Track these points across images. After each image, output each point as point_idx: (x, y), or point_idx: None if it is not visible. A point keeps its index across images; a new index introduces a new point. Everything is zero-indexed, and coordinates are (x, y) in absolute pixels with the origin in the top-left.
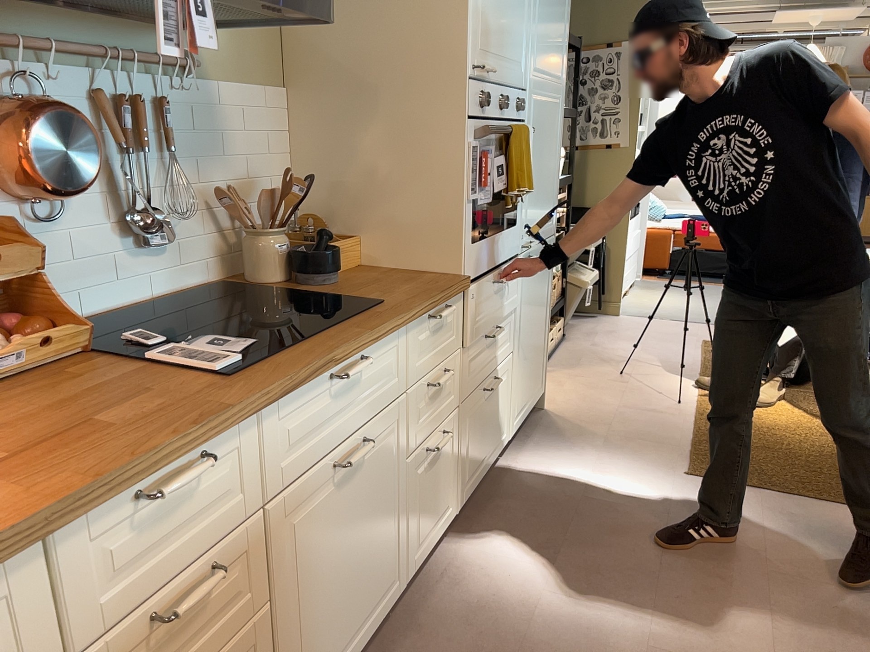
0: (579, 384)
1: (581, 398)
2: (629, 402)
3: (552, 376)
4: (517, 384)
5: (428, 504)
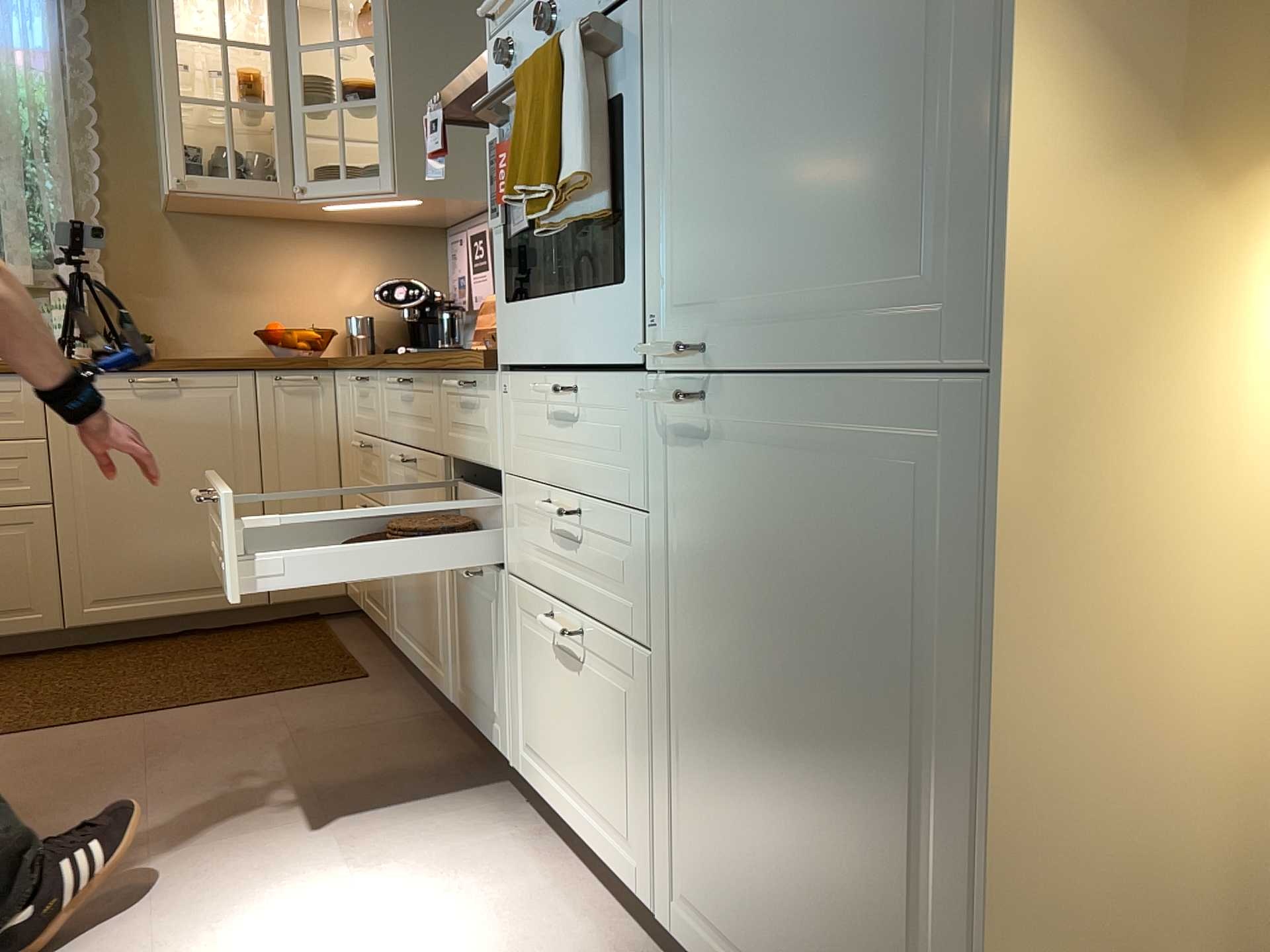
0: None
1: None
2: None
3: None
4: (686, 798)
5: (471, 651)
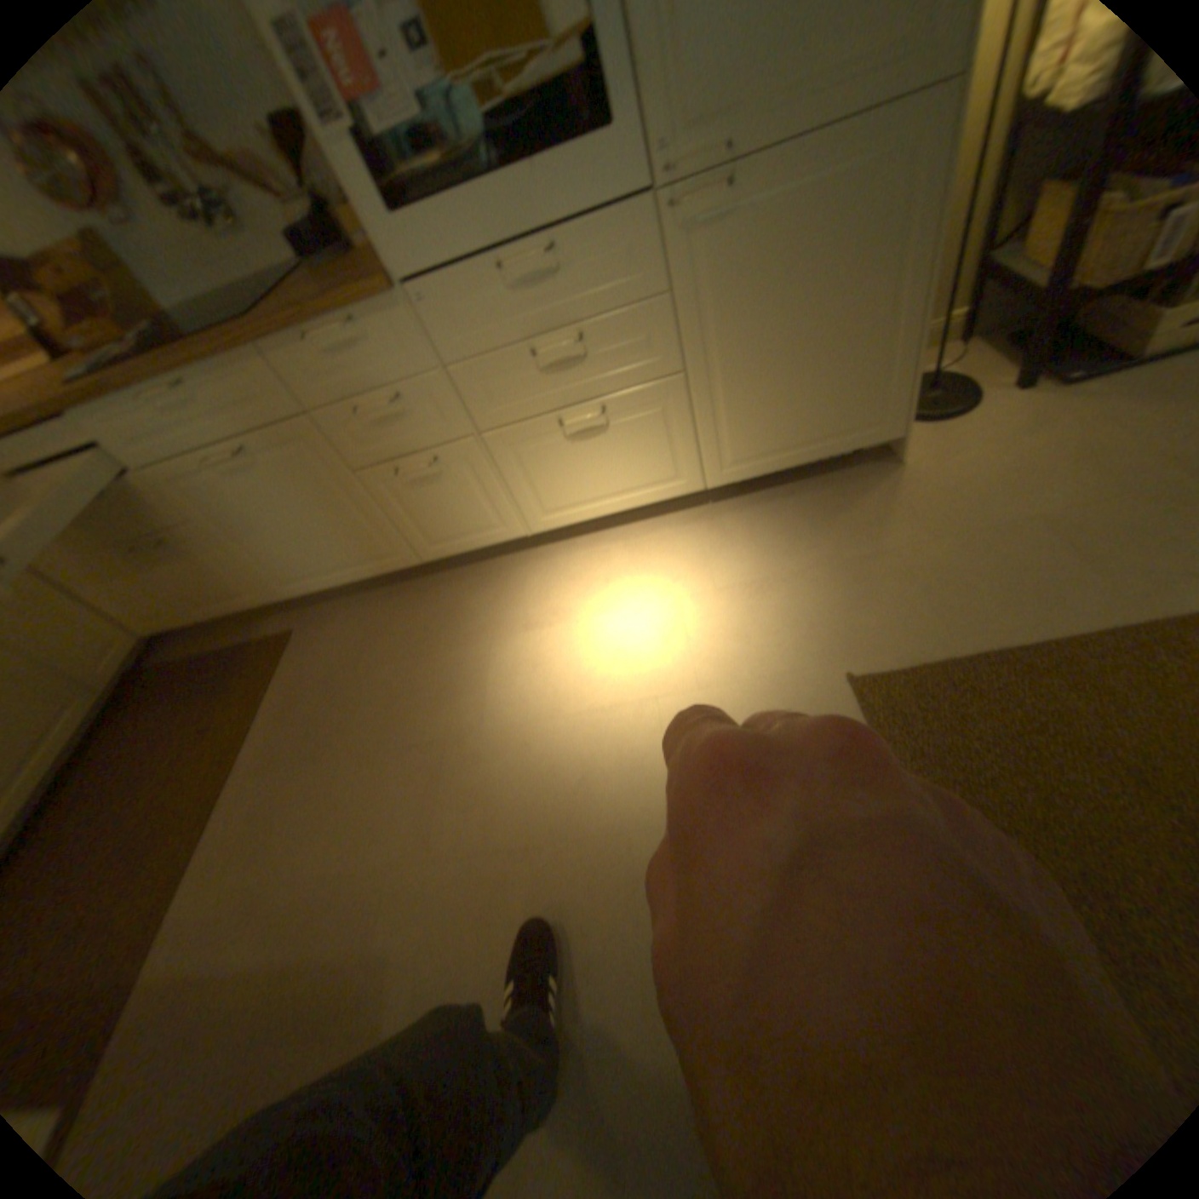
0: (1074, 442)
1: (1008, 470)
2: (1090, 519)
3: (1060, 406)
4: (720, 421)
5: (435, 518)
